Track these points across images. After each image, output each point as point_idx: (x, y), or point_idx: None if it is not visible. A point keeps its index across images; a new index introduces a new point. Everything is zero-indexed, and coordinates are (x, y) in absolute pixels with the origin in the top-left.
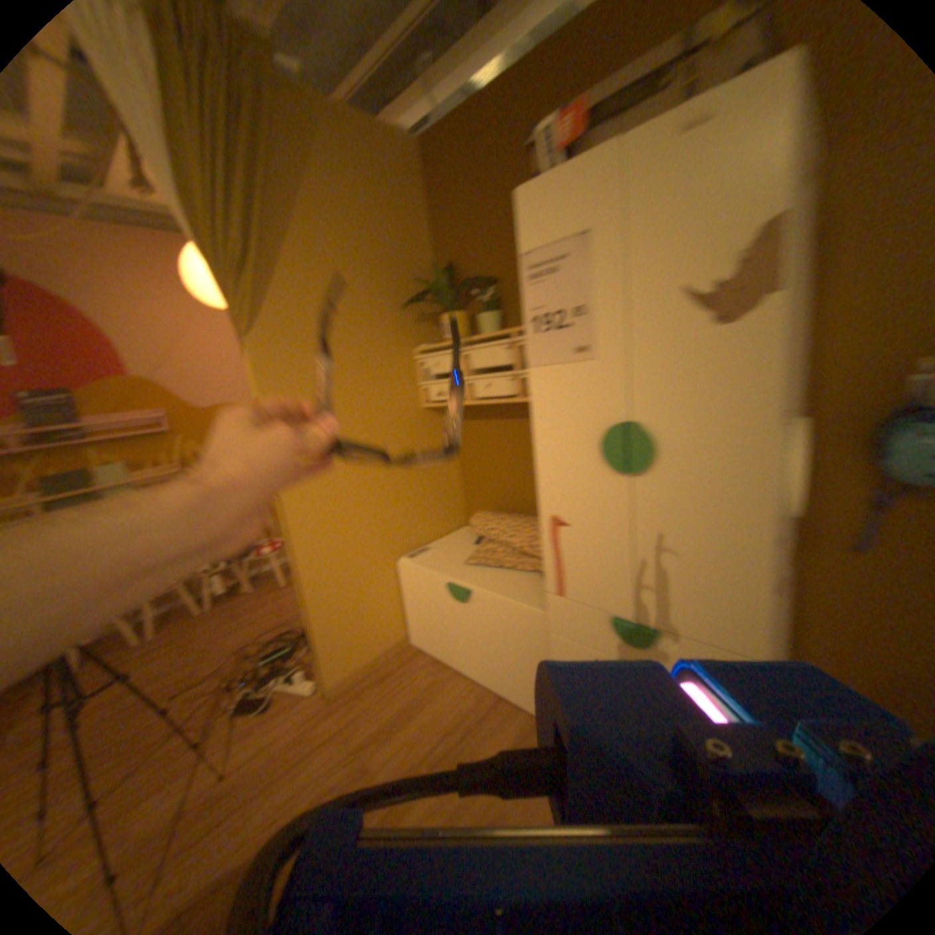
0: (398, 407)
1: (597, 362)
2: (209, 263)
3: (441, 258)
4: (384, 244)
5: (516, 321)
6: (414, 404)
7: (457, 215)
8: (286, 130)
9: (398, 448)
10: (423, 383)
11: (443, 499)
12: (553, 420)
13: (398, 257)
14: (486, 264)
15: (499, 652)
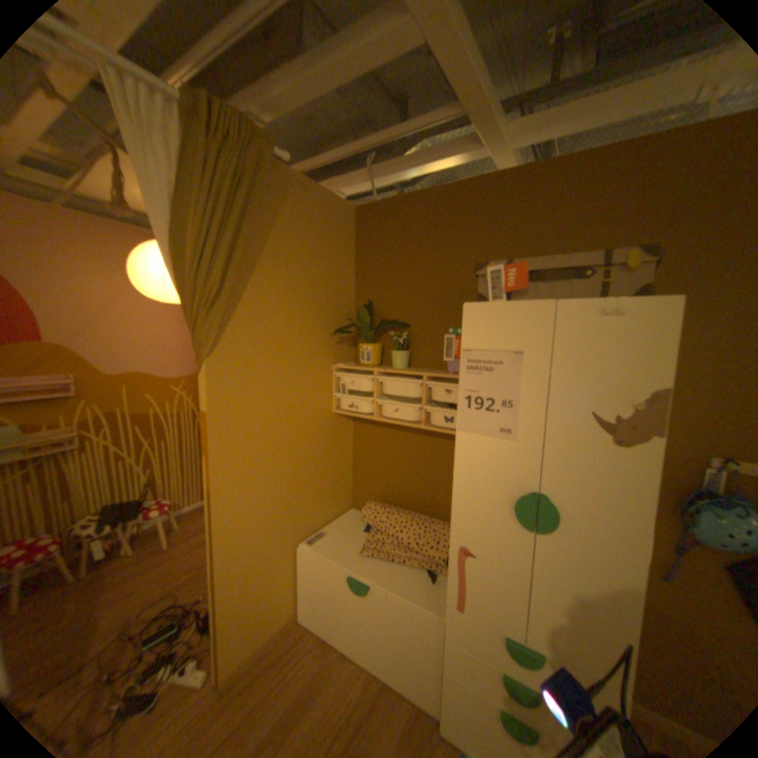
0: (317, 413)
1: (520, 445)
2: (187, 296)
3: (364, 298)
4: (325, 285)
5: (422, 361)
6: (329, 410)
7: (383, 272)
8: (268, 197)
9: (313, 448)
10: (338, 393)
11: (340, 488)
12: (475, 476)
13: (333, 295)
14: (403, 313)
15: (392, 645)
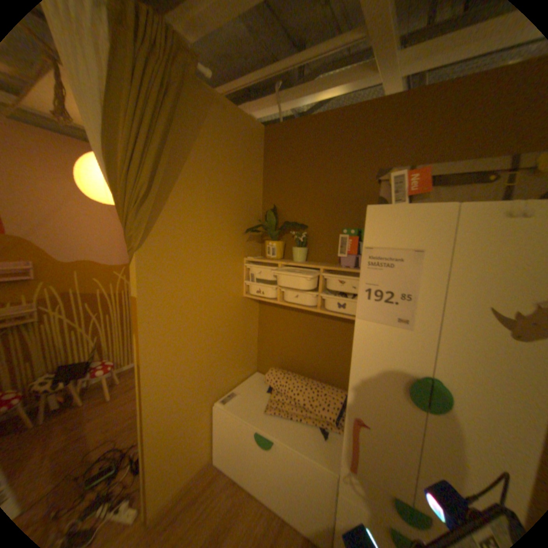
0: (231, 297)
1: (416, 334)
2: (119, 195)
3: (270, 203)
4: (238, 191)
5: (317, 256)
6: (240, 294)
7: (287, 182)
8: (192, 111)
9: (227, 325)
10: (248, 281)
11: (248, 356)
12: (372, 358)
13: (245, 200)
14: (302, 216)
15: (291, 490)
